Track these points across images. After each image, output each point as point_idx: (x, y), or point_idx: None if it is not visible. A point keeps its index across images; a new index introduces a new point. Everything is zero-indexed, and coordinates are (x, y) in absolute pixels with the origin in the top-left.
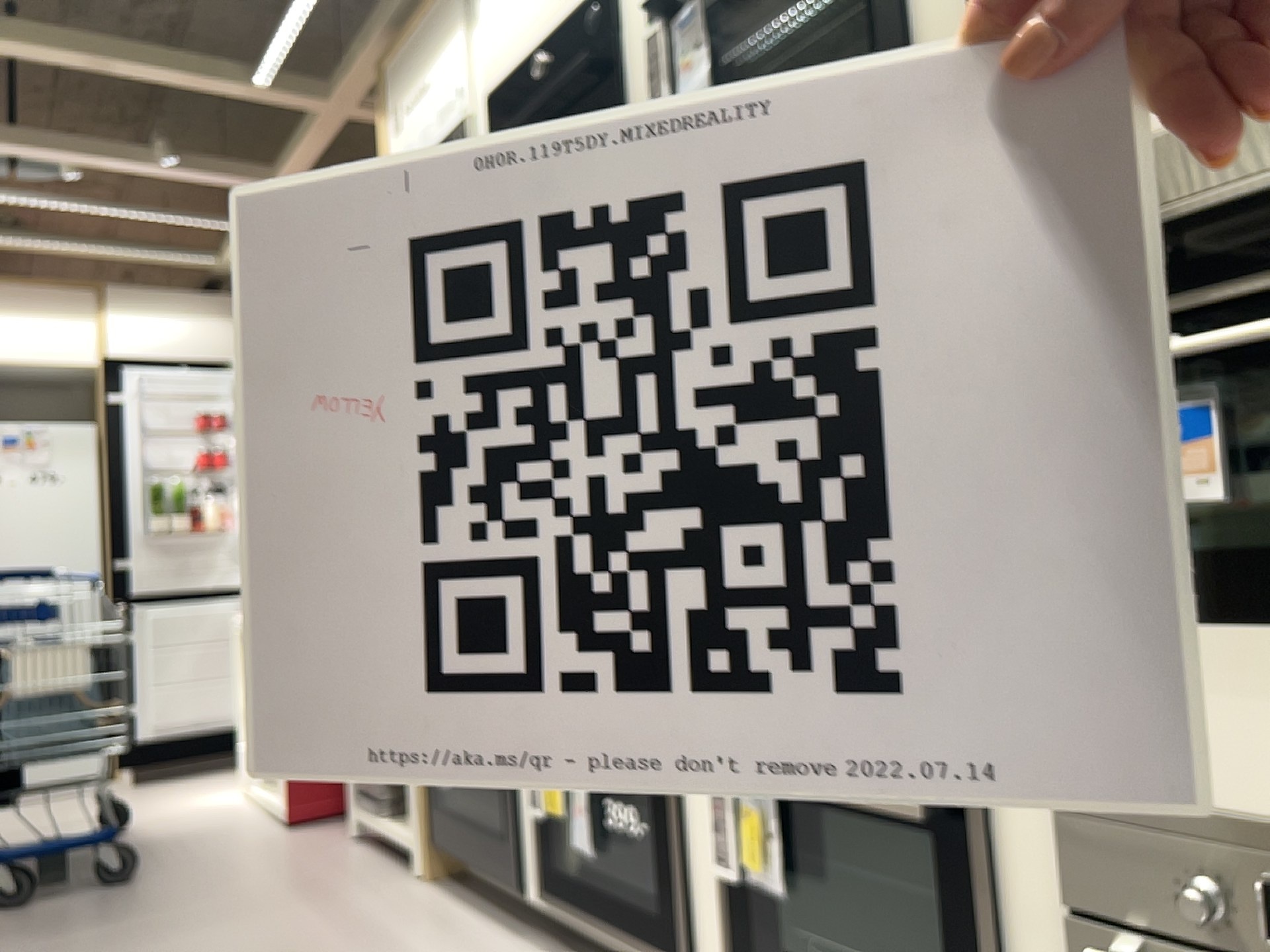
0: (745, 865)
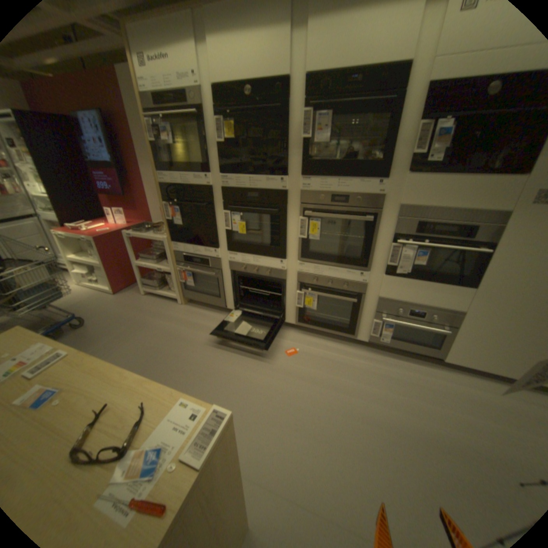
0: (305, 305)
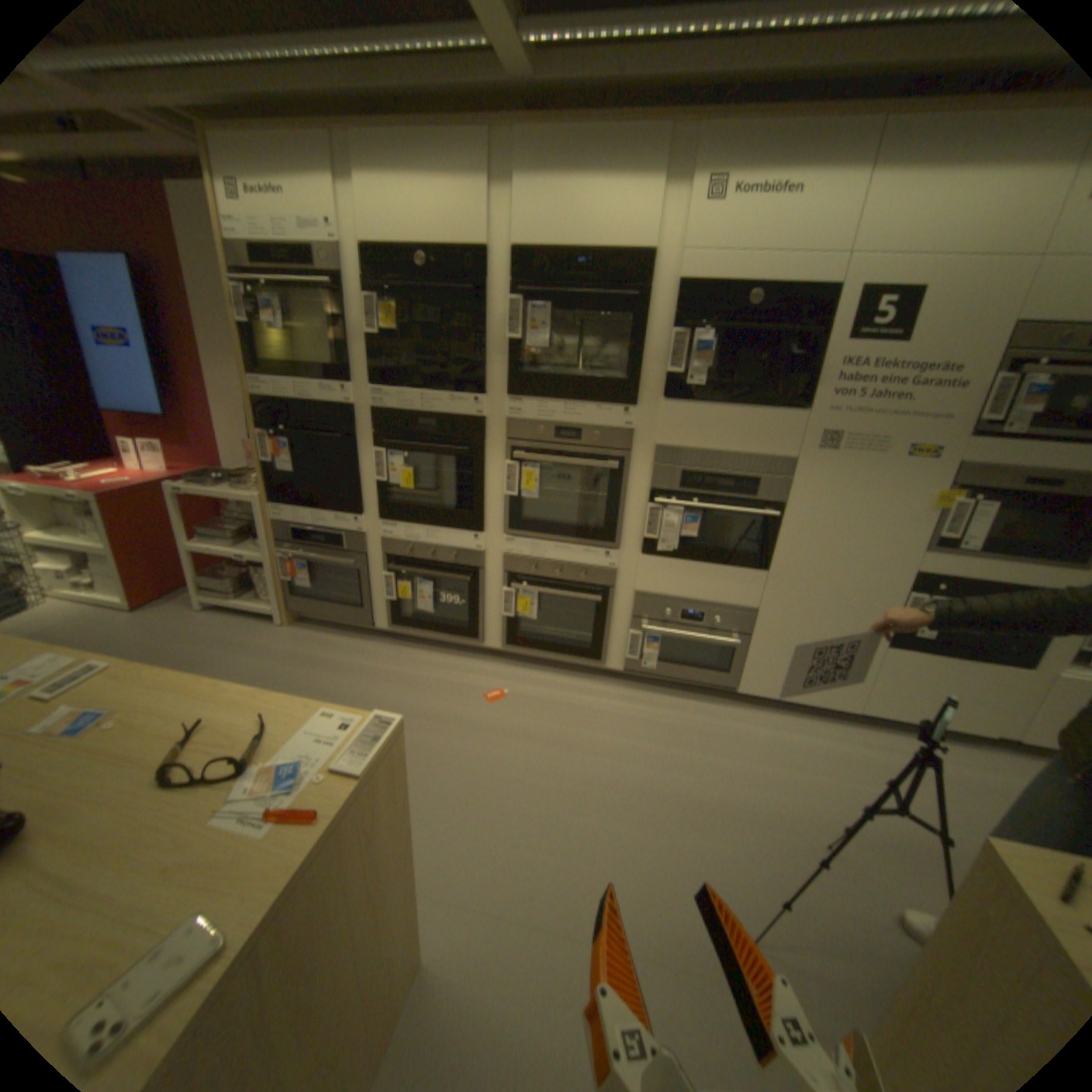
0: (517, 613)
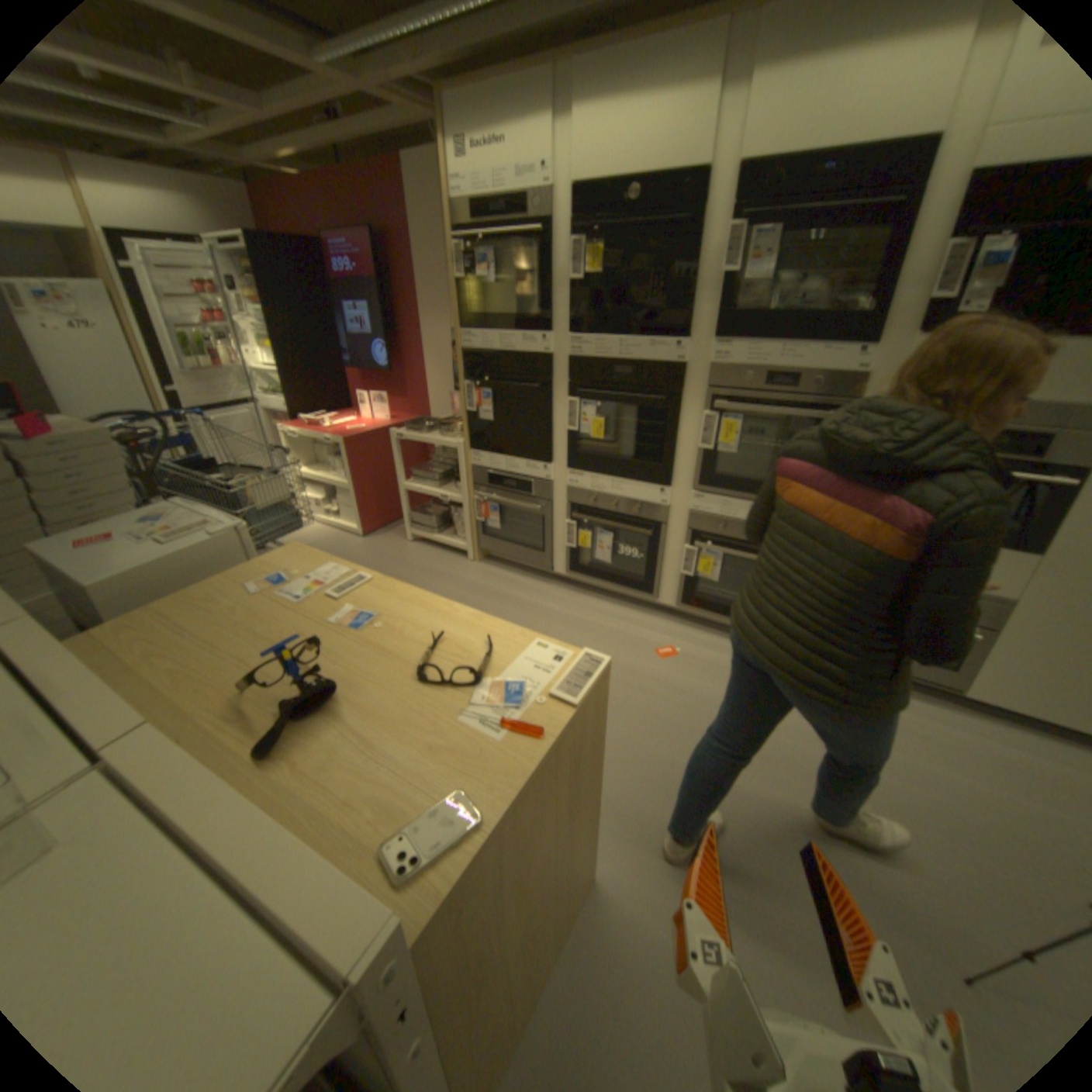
0: (698, 572)
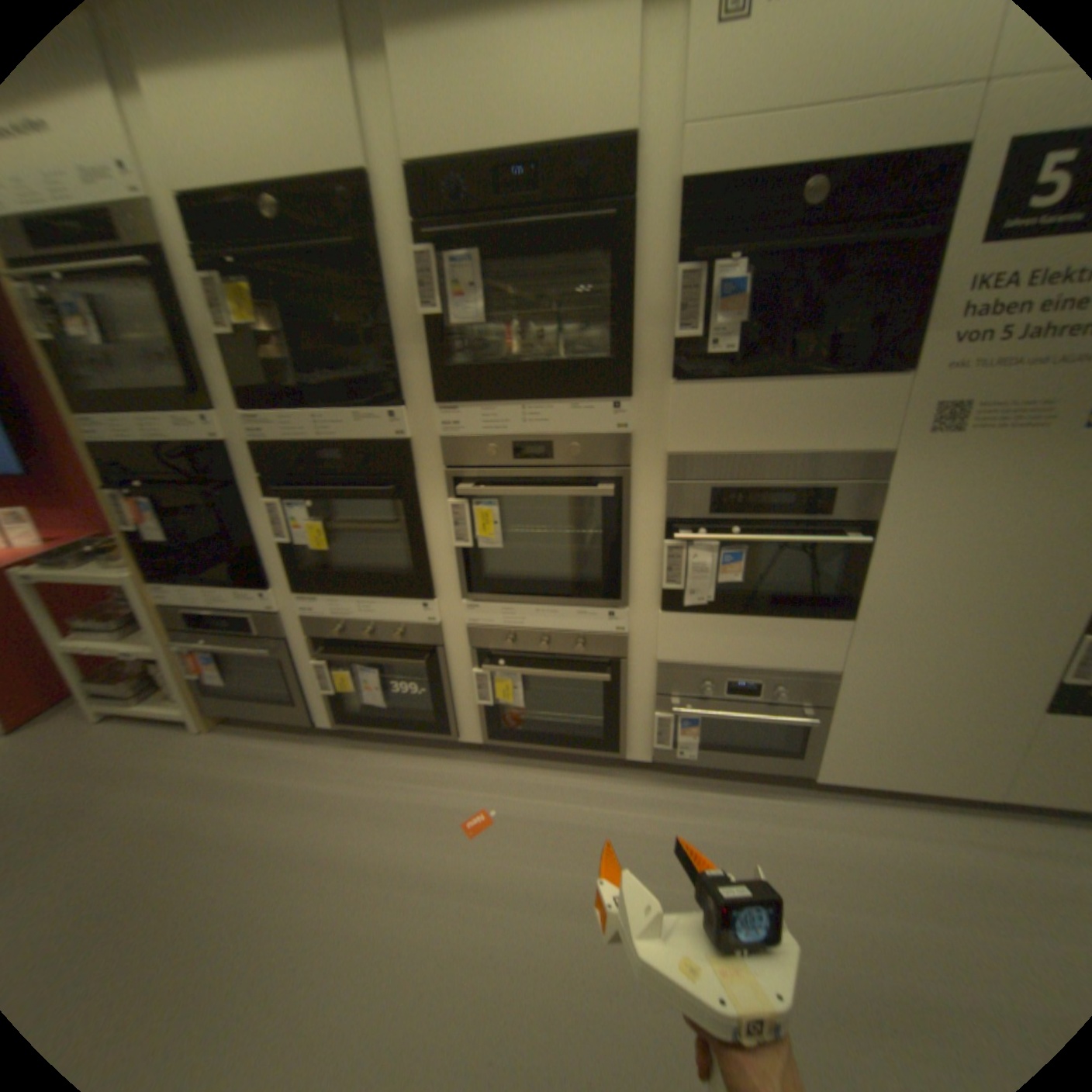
0: (496, 699)
